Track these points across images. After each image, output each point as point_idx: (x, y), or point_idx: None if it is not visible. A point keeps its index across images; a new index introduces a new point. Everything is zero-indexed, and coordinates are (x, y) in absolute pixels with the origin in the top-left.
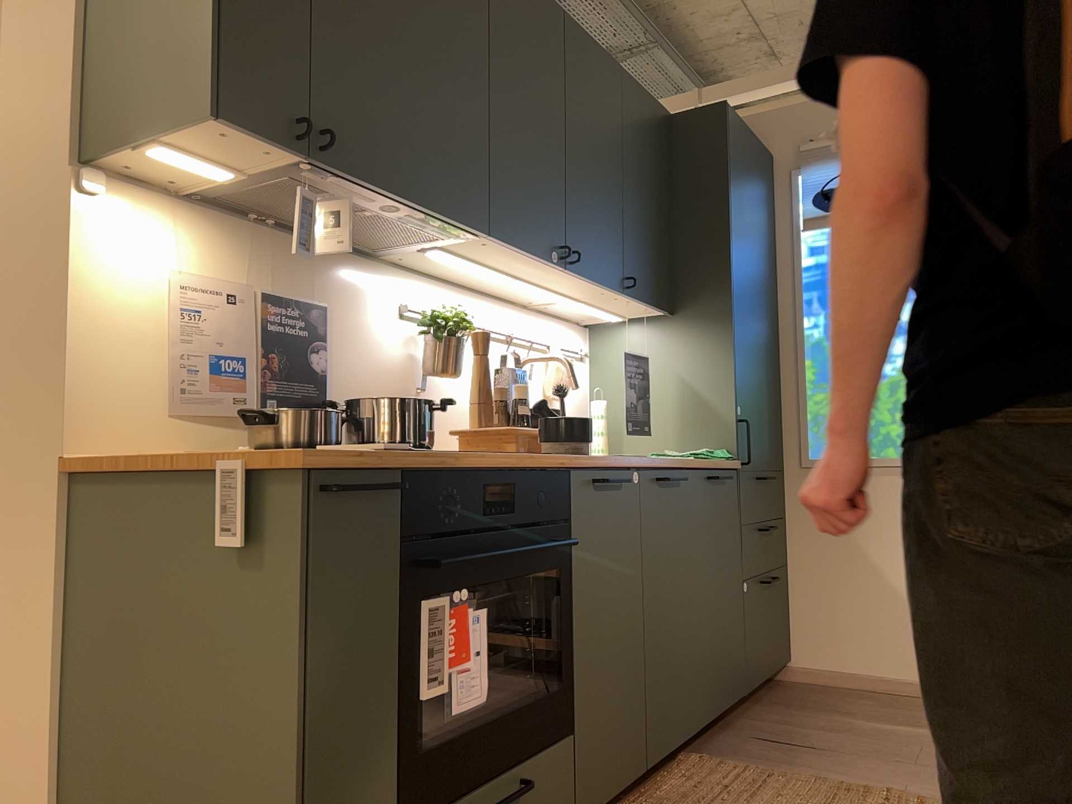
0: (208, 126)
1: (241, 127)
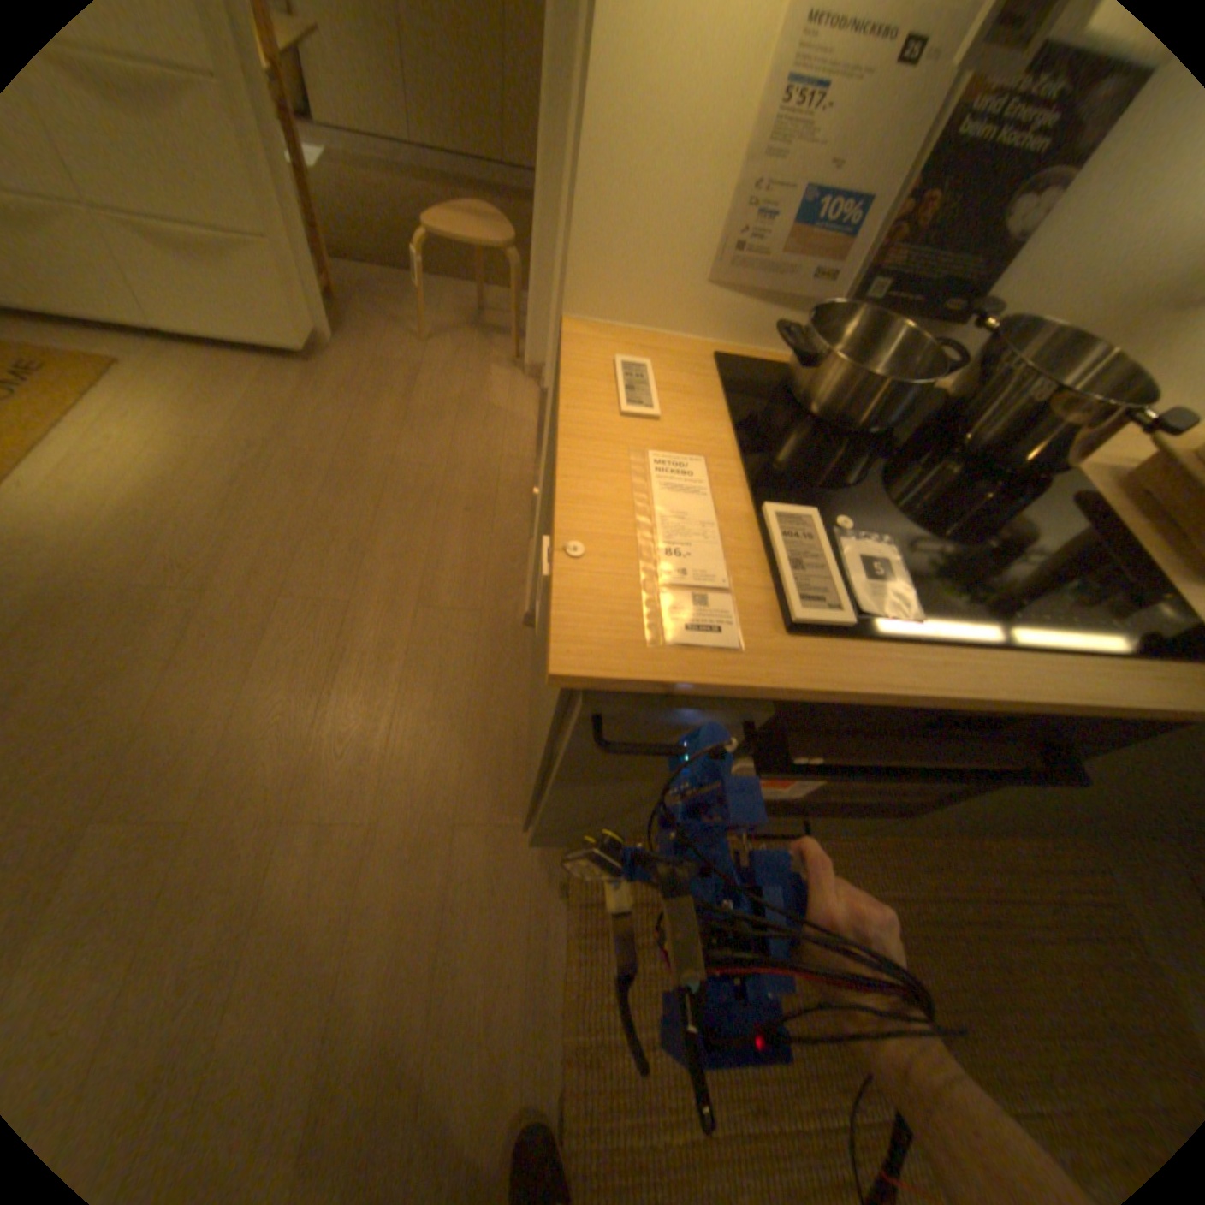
0: None
1: None
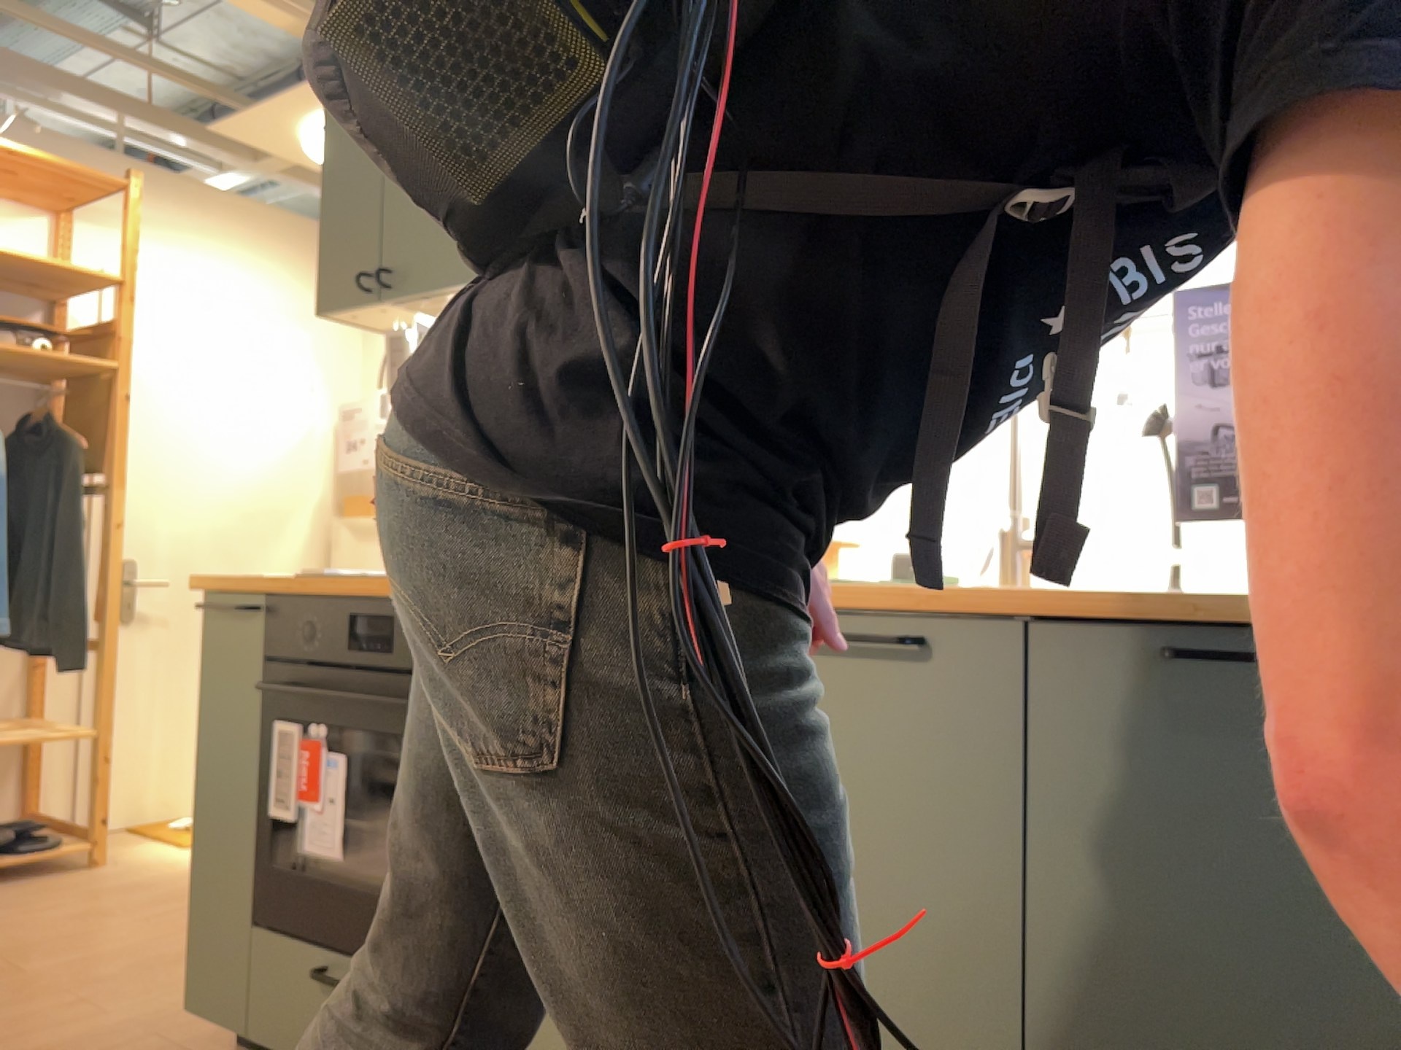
0: (337, 319)
1: (341, 310)
